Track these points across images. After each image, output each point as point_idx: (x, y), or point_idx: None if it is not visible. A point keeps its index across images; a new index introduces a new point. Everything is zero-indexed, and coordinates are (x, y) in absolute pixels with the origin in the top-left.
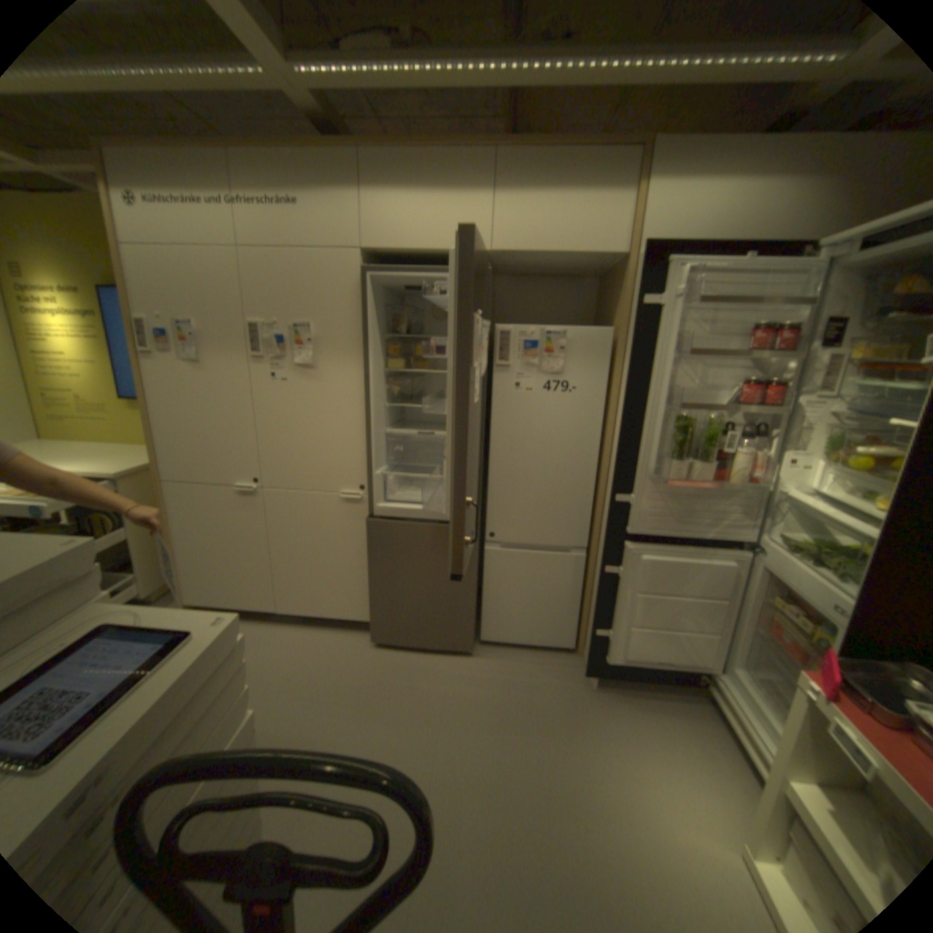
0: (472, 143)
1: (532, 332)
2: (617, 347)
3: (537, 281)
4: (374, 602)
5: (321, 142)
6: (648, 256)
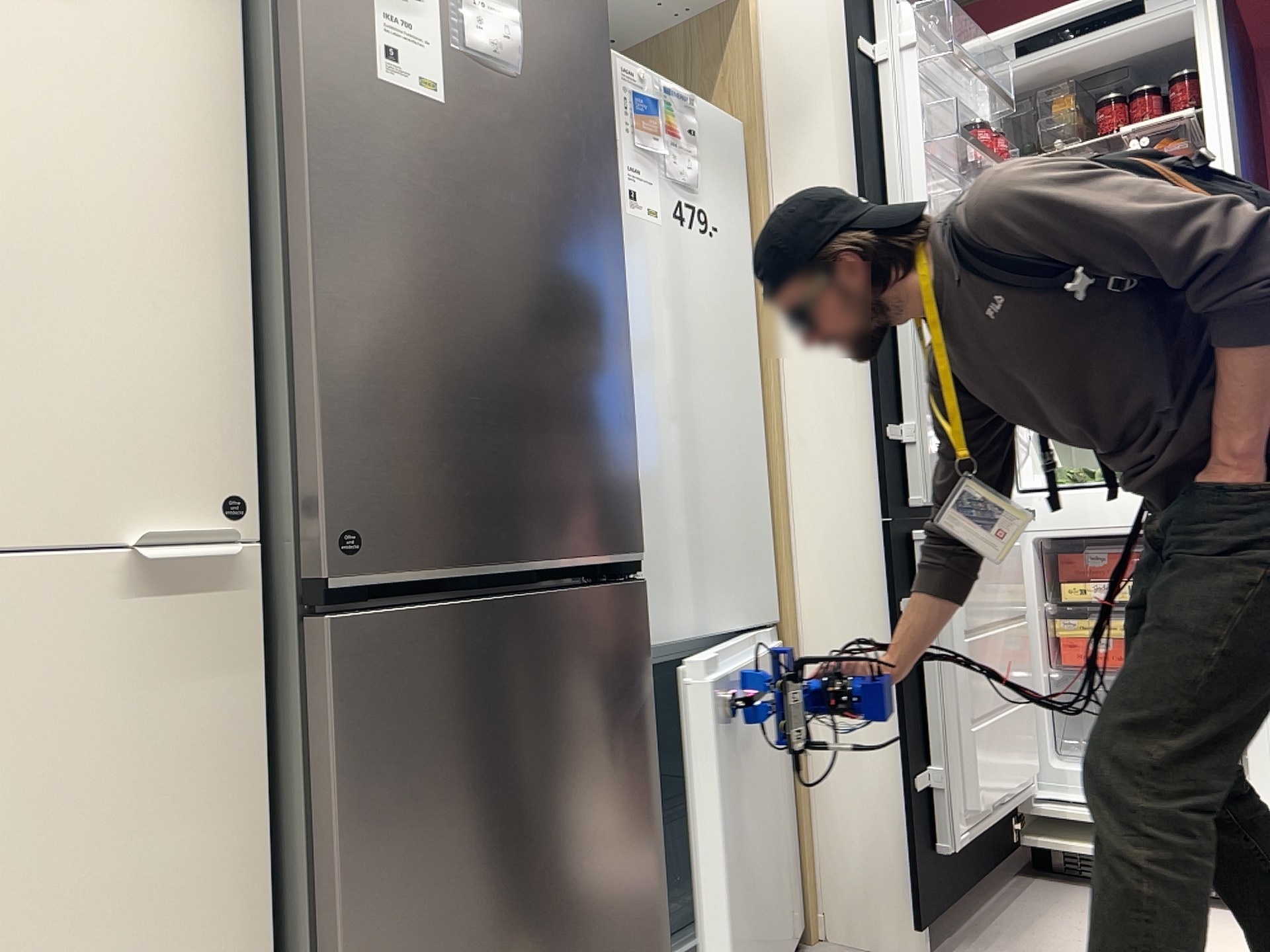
0: None
1: (642, 77)
2: (746, 163)
3: None
4: None
5: None
6: None
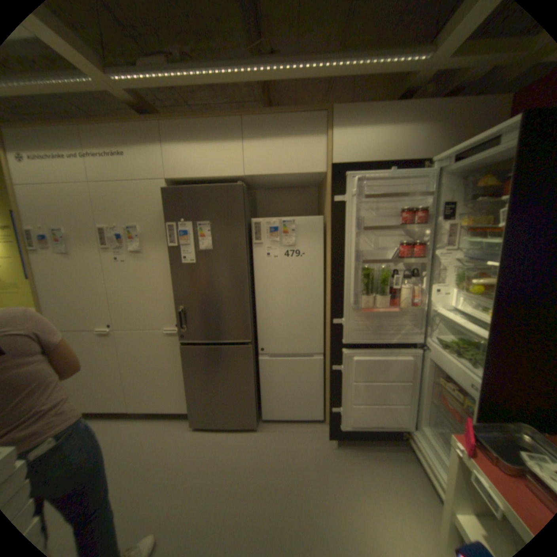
0: (227, 114)
1: (274, 222)
2: (327, 227)
3: (282, 191)
4: (189, 400)
5: (137, 119)
6: (336, 173)
